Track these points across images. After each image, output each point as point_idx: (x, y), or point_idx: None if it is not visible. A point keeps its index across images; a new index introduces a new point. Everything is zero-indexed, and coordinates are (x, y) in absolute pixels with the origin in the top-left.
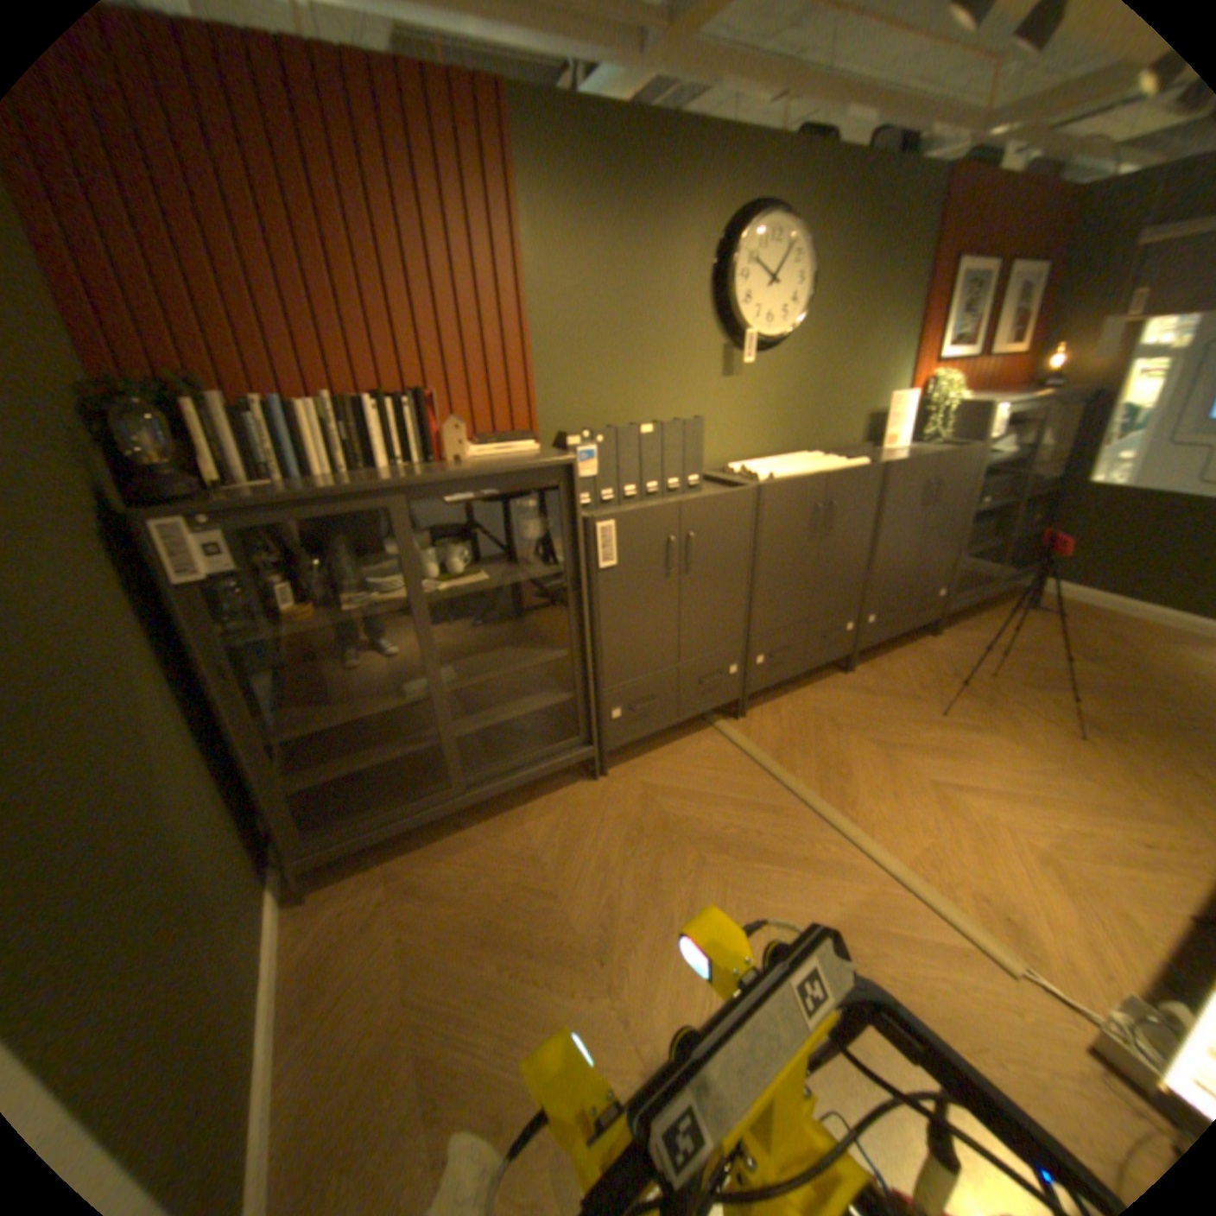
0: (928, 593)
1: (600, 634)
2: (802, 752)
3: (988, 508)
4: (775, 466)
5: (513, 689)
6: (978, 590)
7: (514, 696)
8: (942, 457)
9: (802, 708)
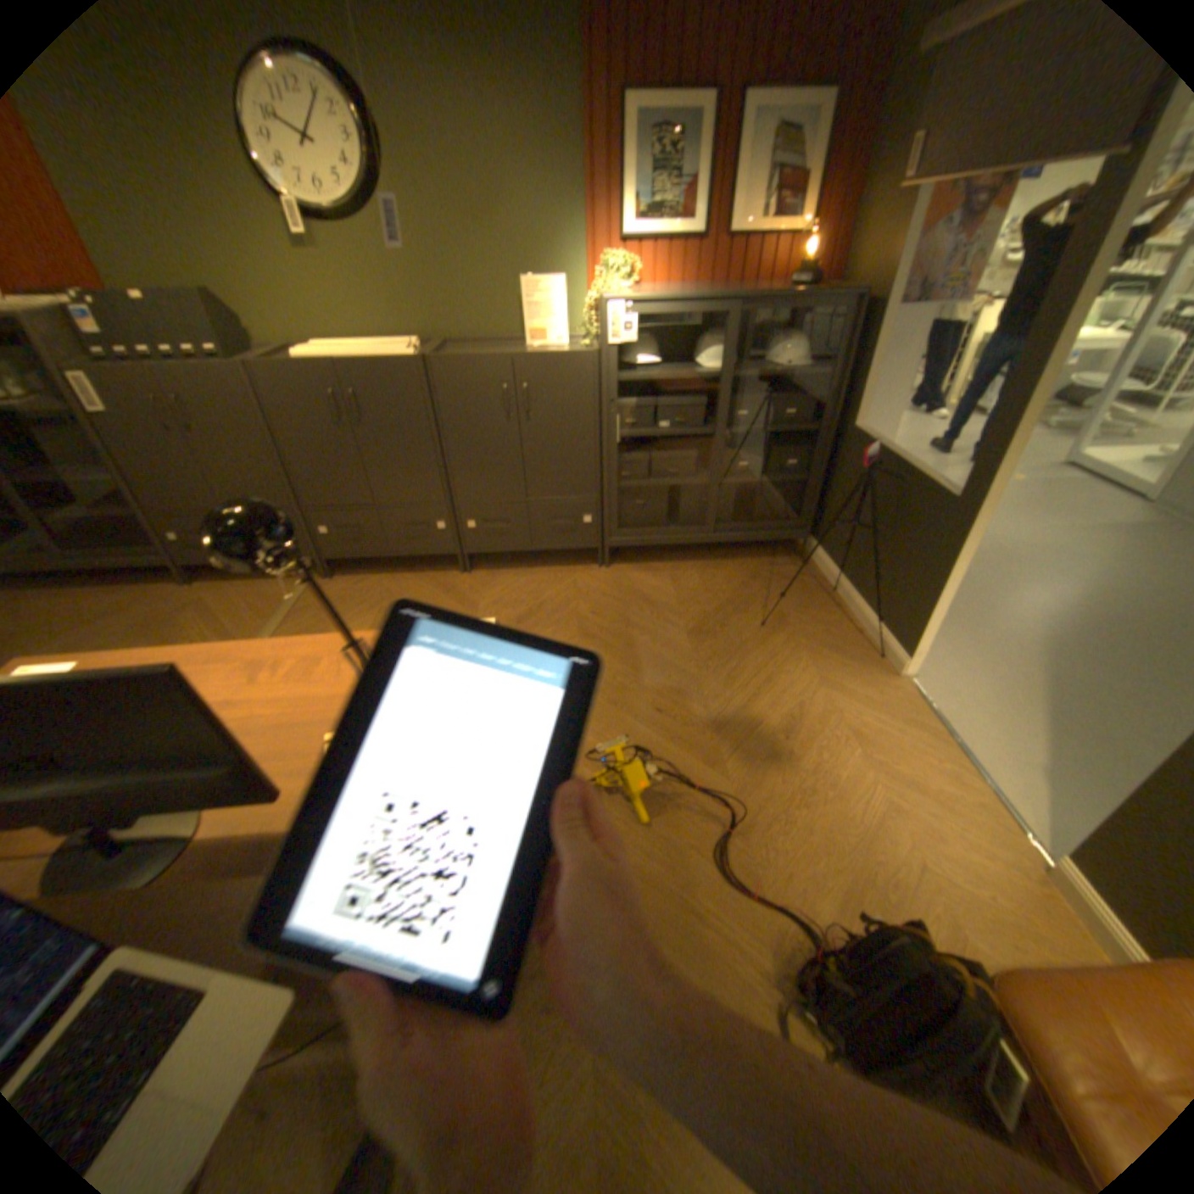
0: (562, 515)
1: (123, 466)
2: (319, 614)
3: (661, 433)
4: (331, 346)
5: (117, 499)
6: (664, 530)
7: (109, 503)
8: (519, 358)
9: (382, 586)
